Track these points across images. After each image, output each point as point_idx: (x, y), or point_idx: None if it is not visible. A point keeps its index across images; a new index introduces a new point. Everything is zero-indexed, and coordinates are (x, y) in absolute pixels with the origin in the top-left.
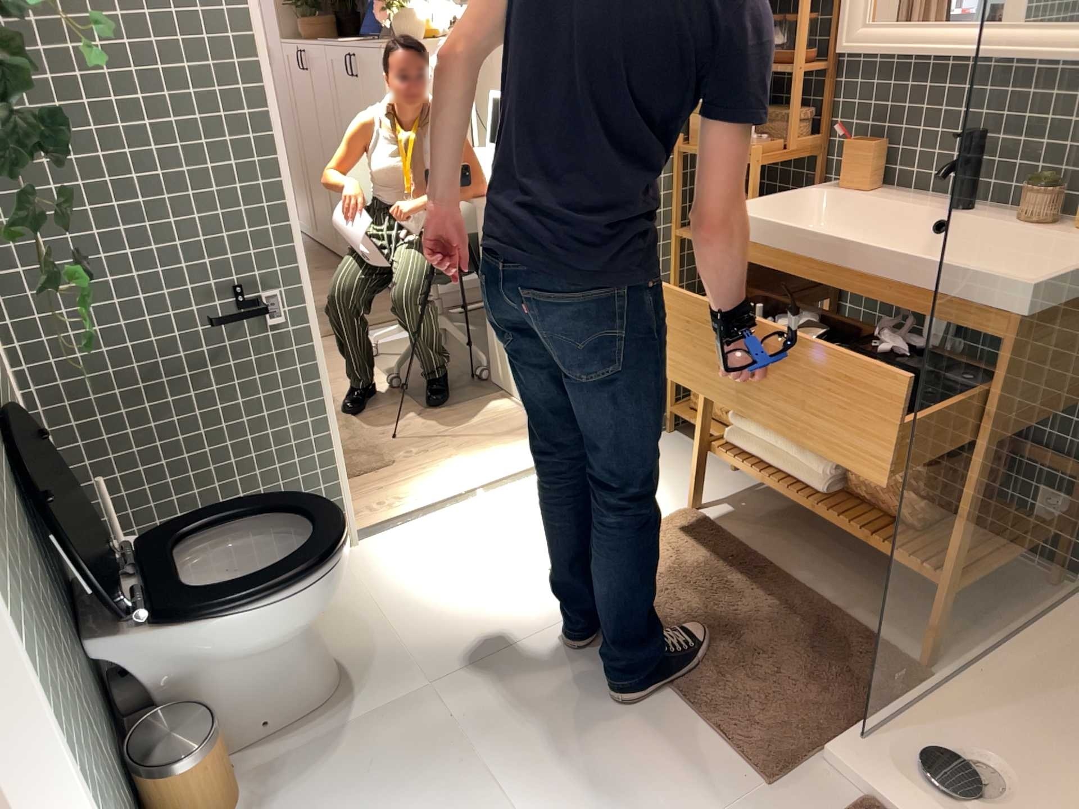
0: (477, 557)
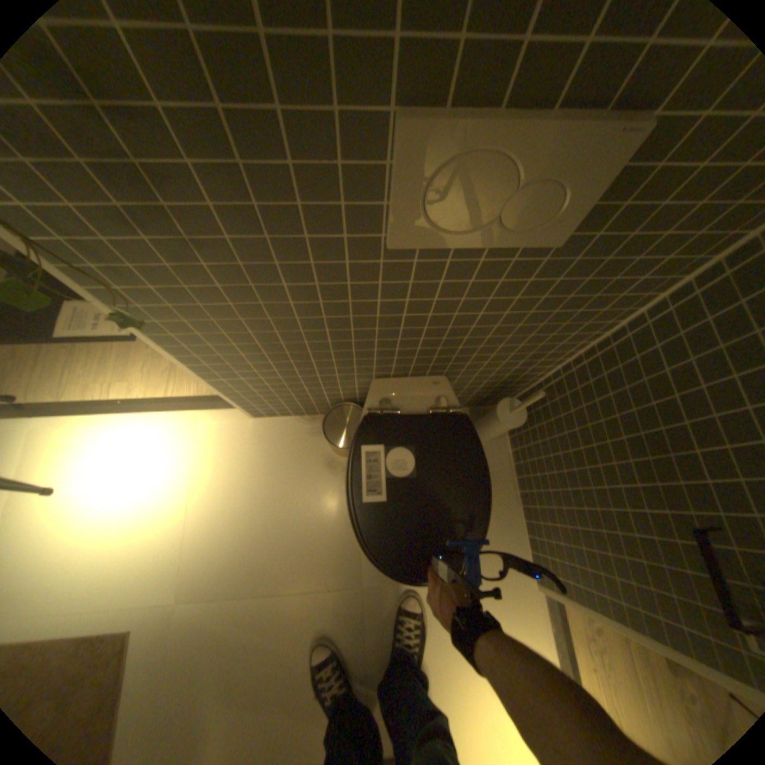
0: (483, 697)
